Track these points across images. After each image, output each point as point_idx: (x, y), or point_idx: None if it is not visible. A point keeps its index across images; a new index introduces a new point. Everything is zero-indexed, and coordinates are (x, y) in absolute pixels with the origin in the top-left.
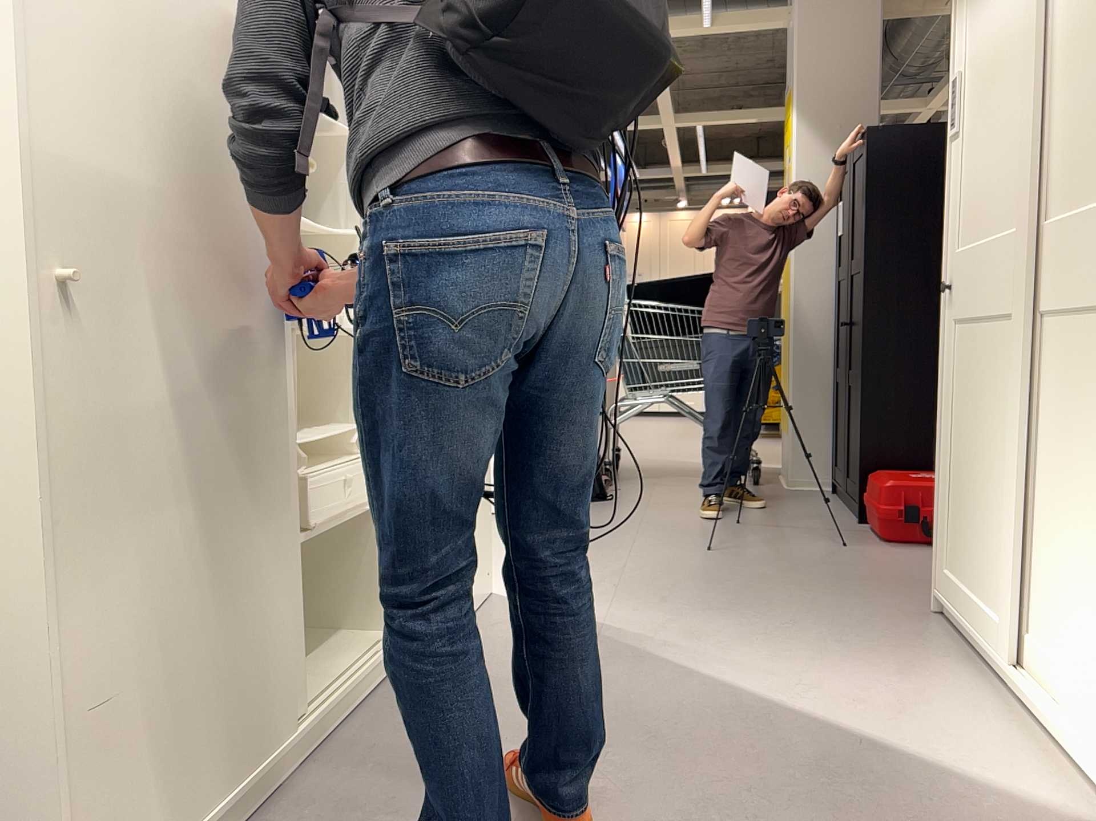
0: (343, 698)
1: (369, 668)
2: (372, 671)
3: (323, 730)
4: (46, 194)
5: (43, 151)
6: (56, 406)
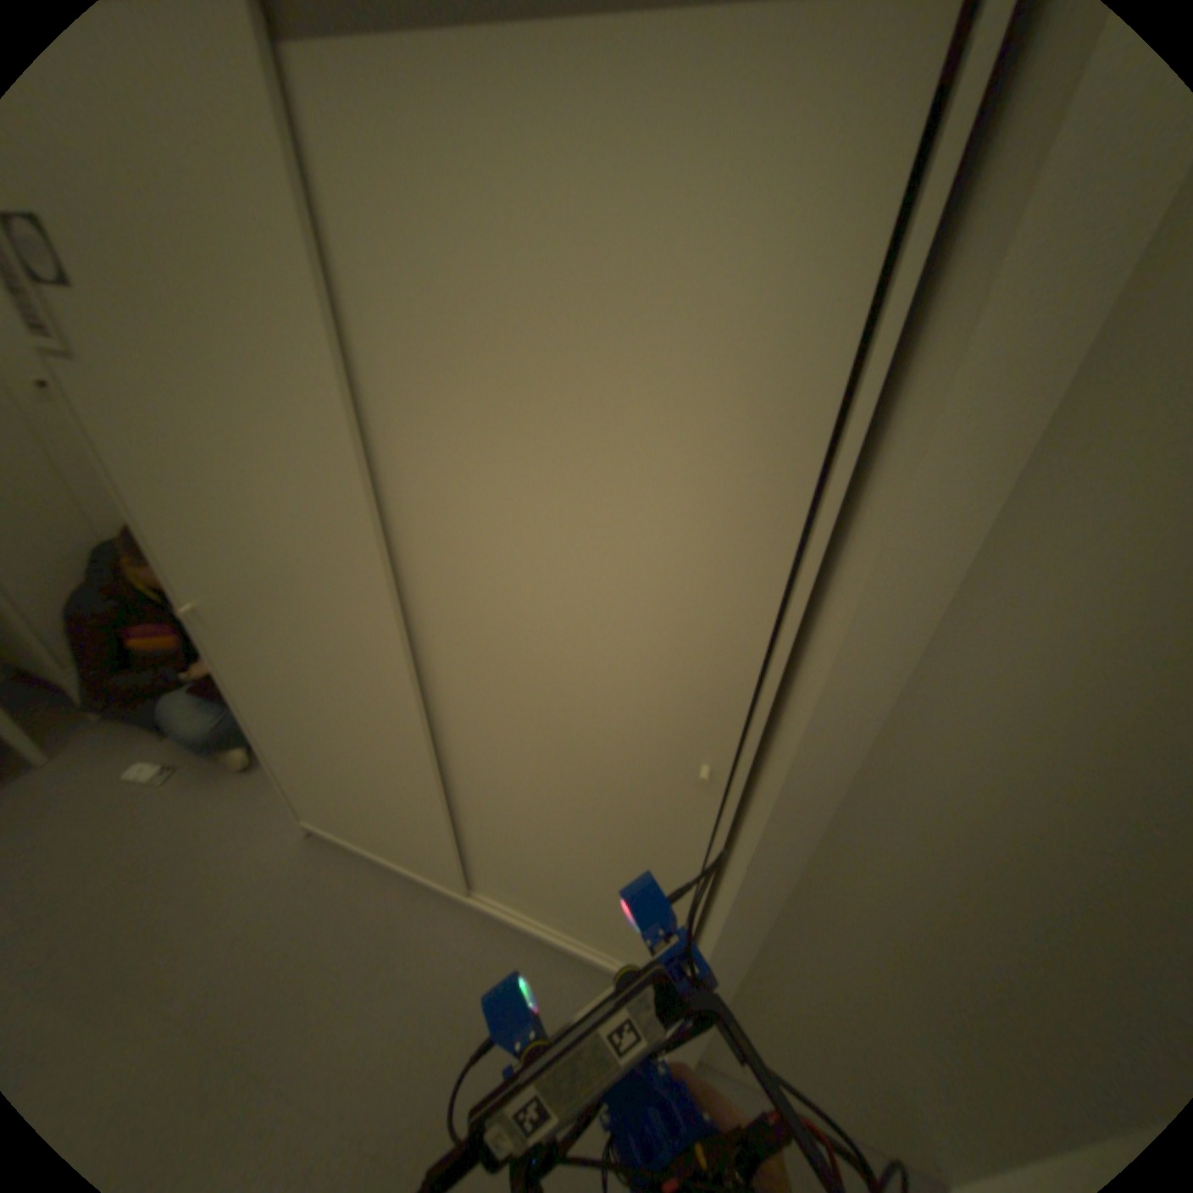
0: (530, 935)
1: (572, 957)
2: (584, 962)
3: (503, 924)
4: (161, 565)
5: (149, 543)
6: (211, 658)
